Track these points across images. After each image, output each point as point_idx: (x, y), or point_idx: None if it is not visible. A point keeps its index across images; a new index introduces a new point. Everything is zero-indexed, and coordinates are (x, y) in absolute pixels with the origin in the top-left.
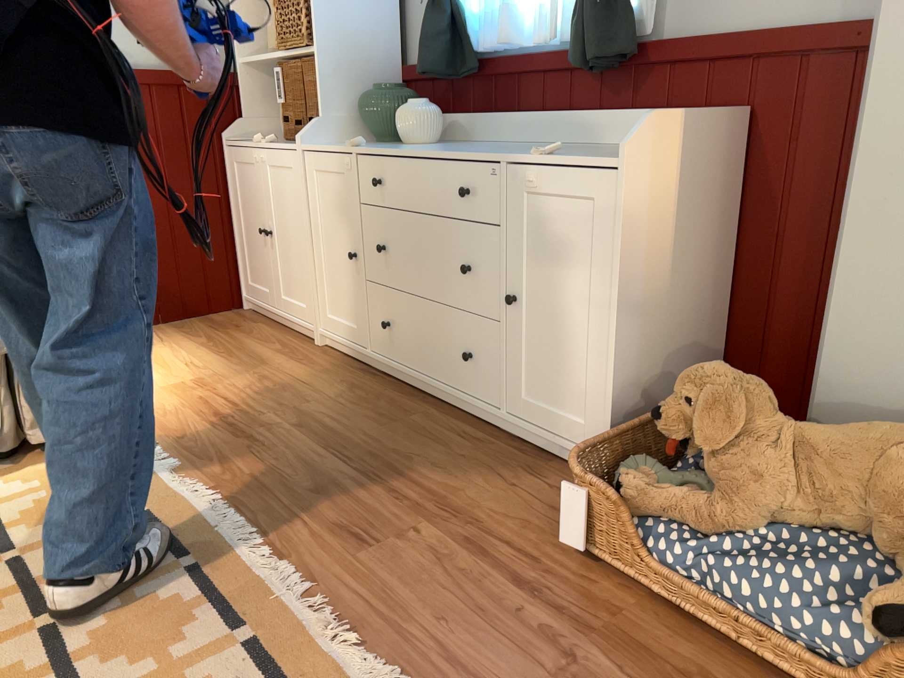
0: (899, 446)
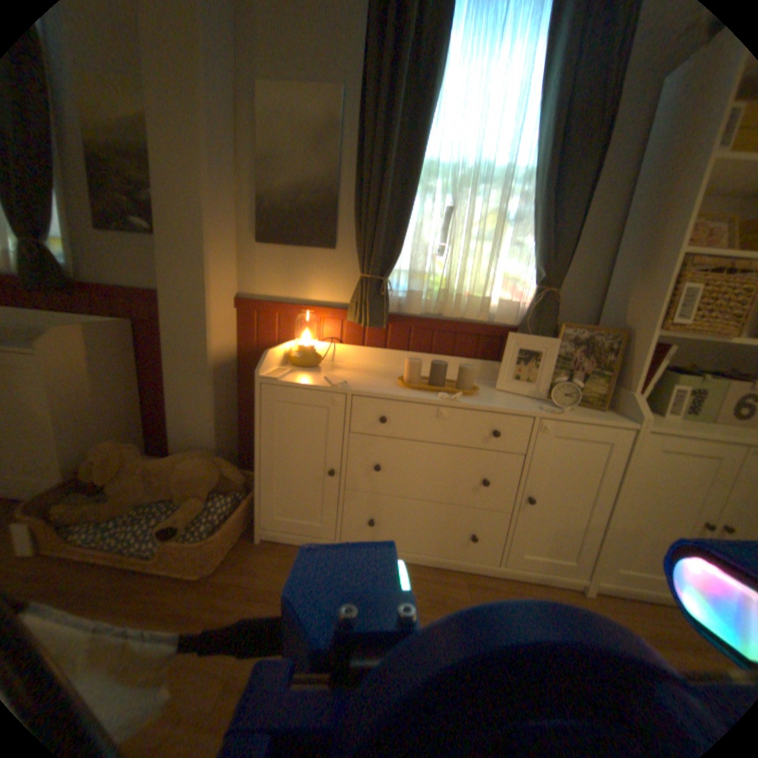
0: (182, 464)
